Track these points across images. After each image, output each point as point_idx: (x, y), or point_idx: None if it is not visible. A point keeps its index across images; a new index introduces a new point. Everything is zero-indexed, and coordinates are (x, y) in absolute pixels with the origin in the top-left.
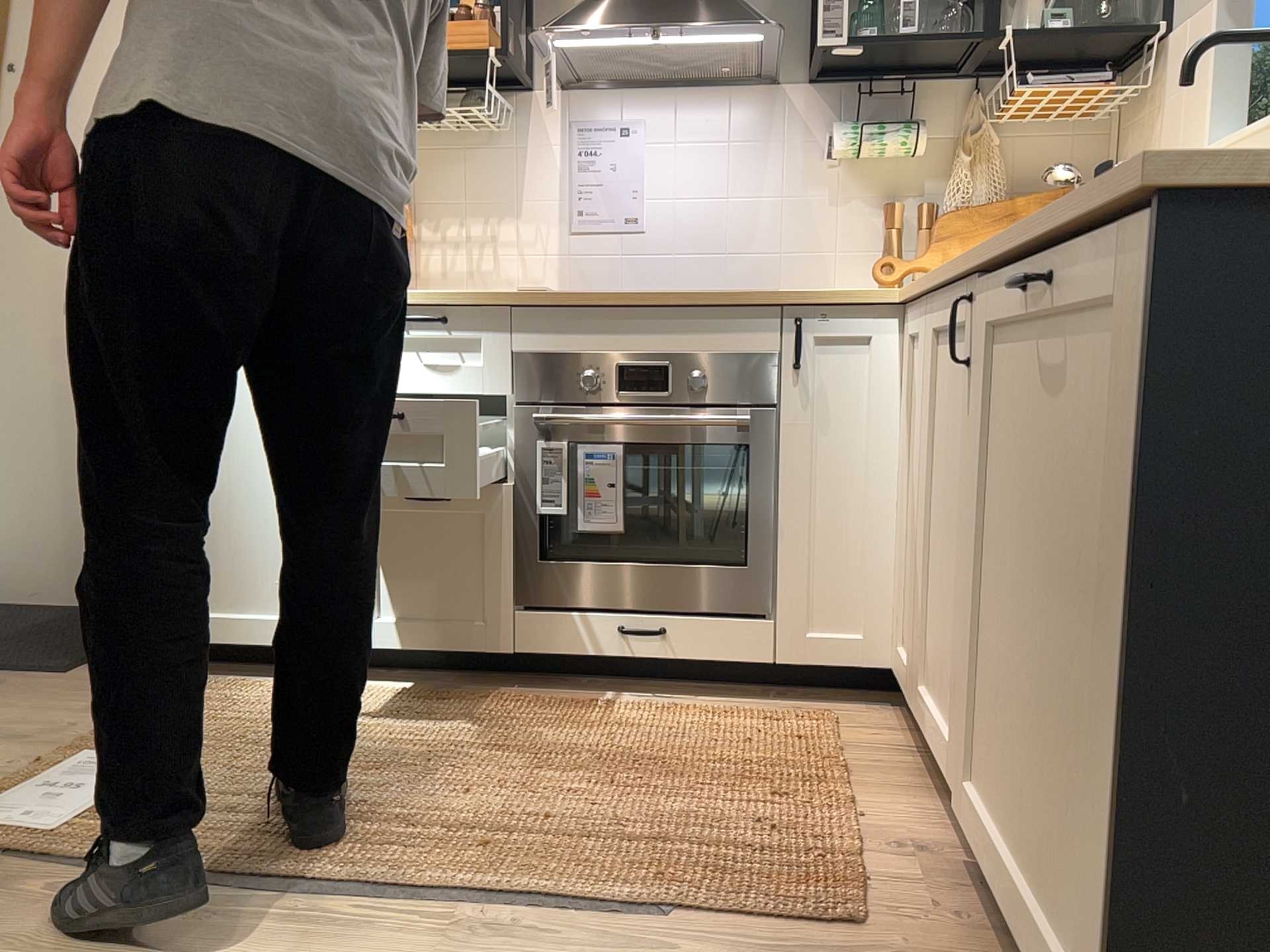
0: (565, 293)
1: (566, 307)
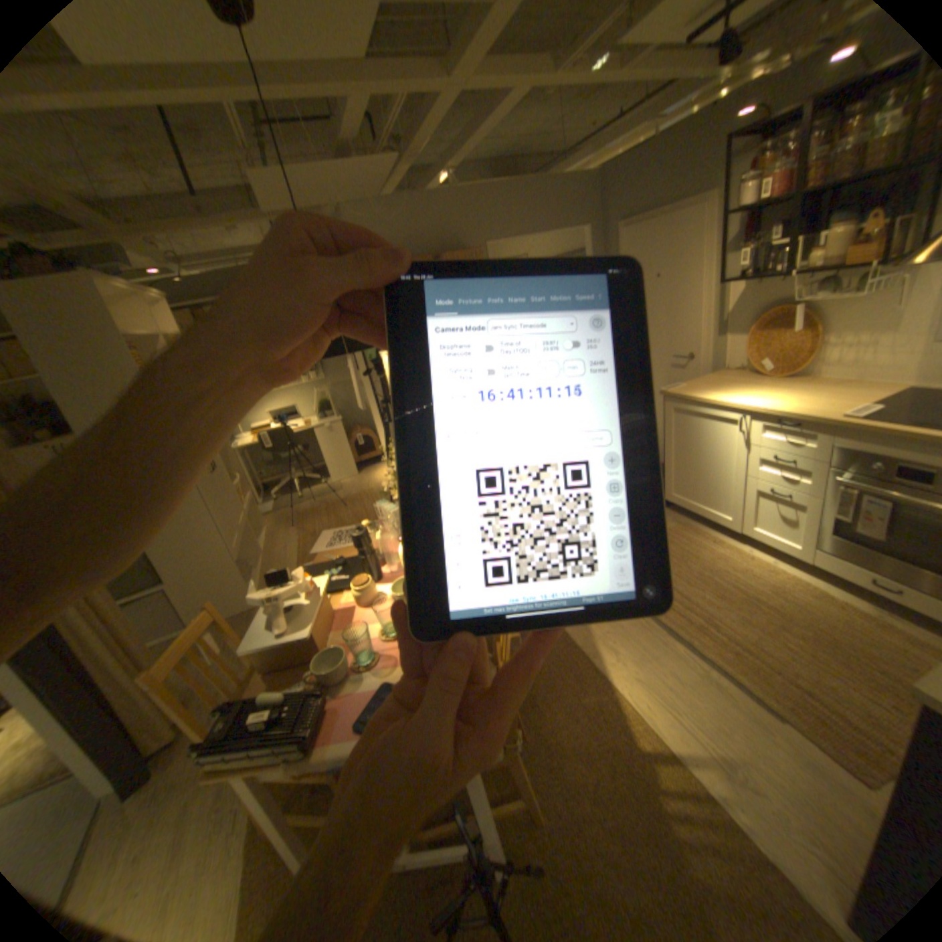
0: (868, 425)
1: (868, 431)
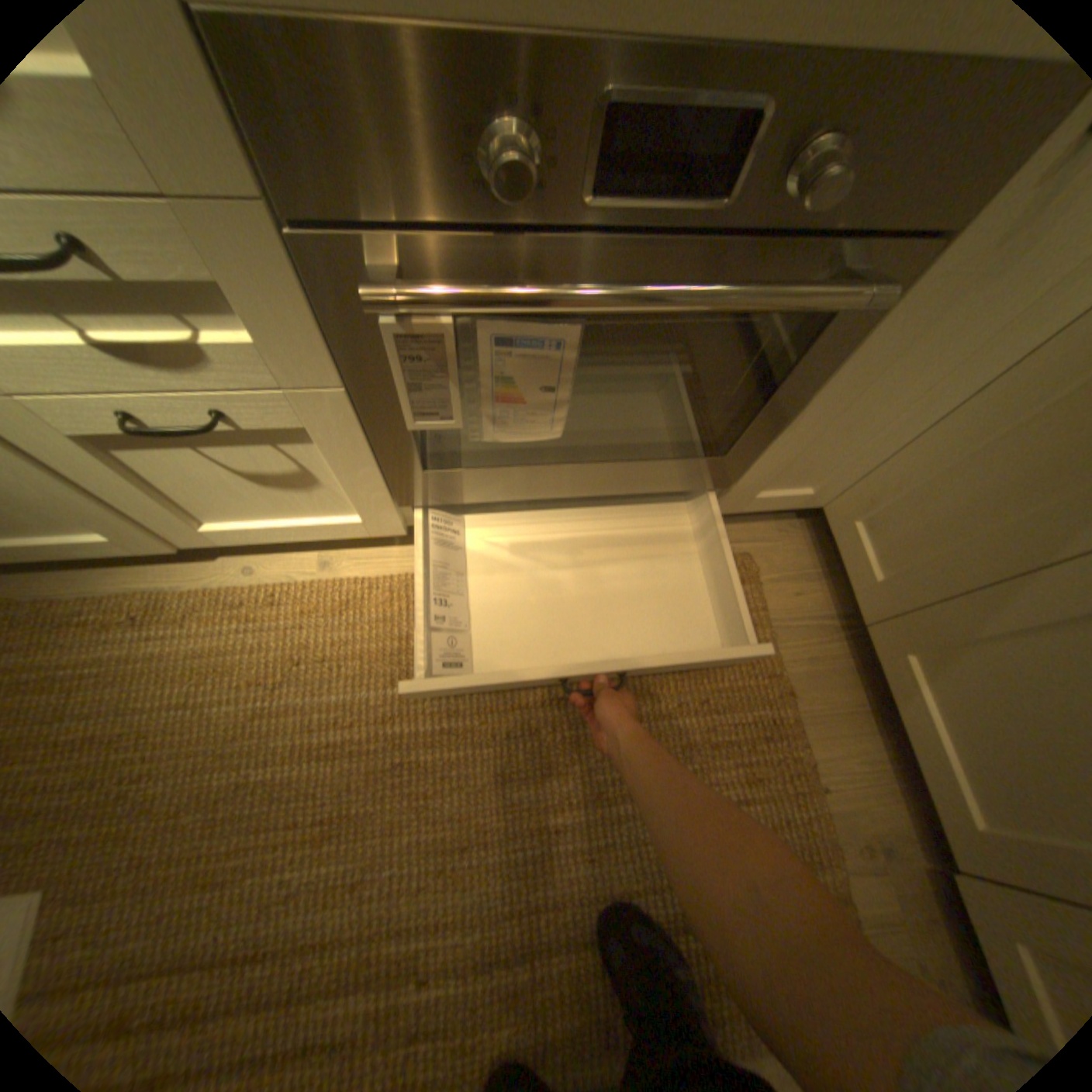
0: None
1: None
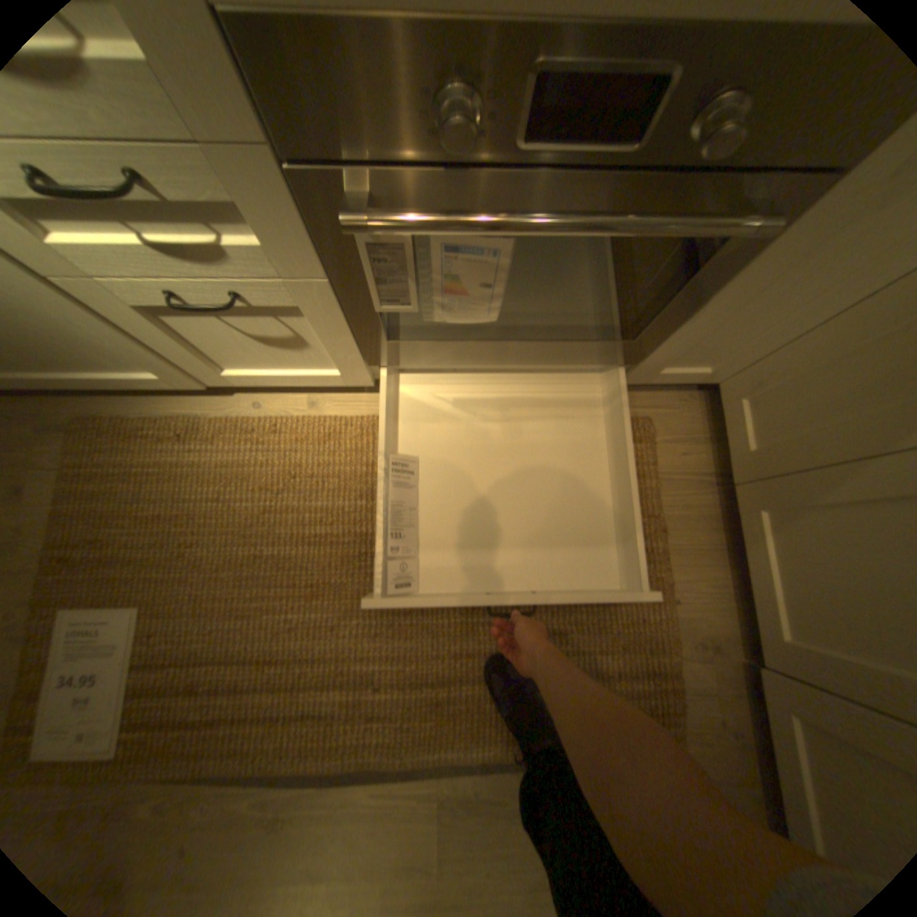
0: None
1: None
